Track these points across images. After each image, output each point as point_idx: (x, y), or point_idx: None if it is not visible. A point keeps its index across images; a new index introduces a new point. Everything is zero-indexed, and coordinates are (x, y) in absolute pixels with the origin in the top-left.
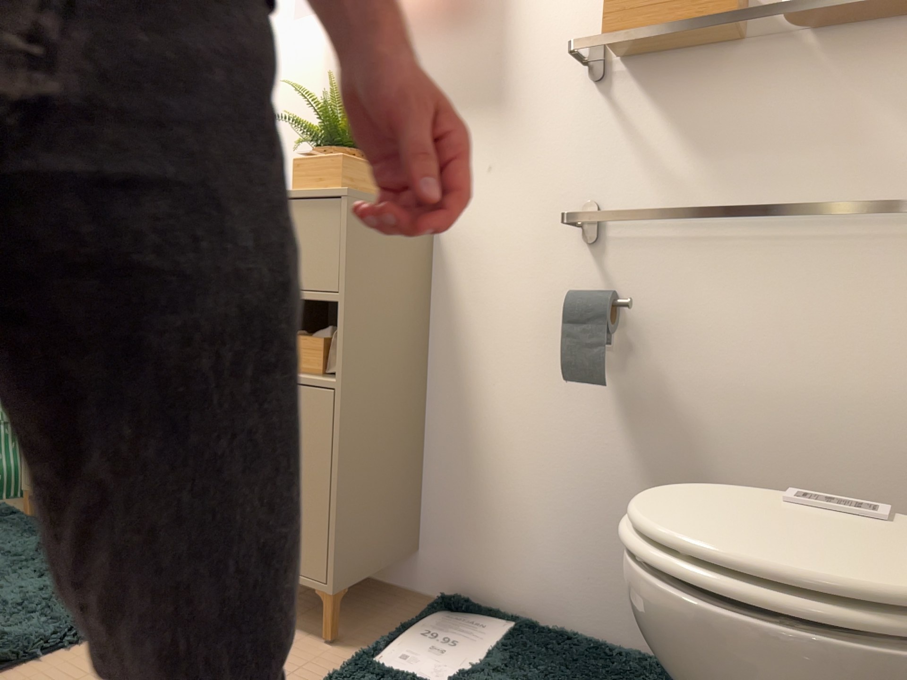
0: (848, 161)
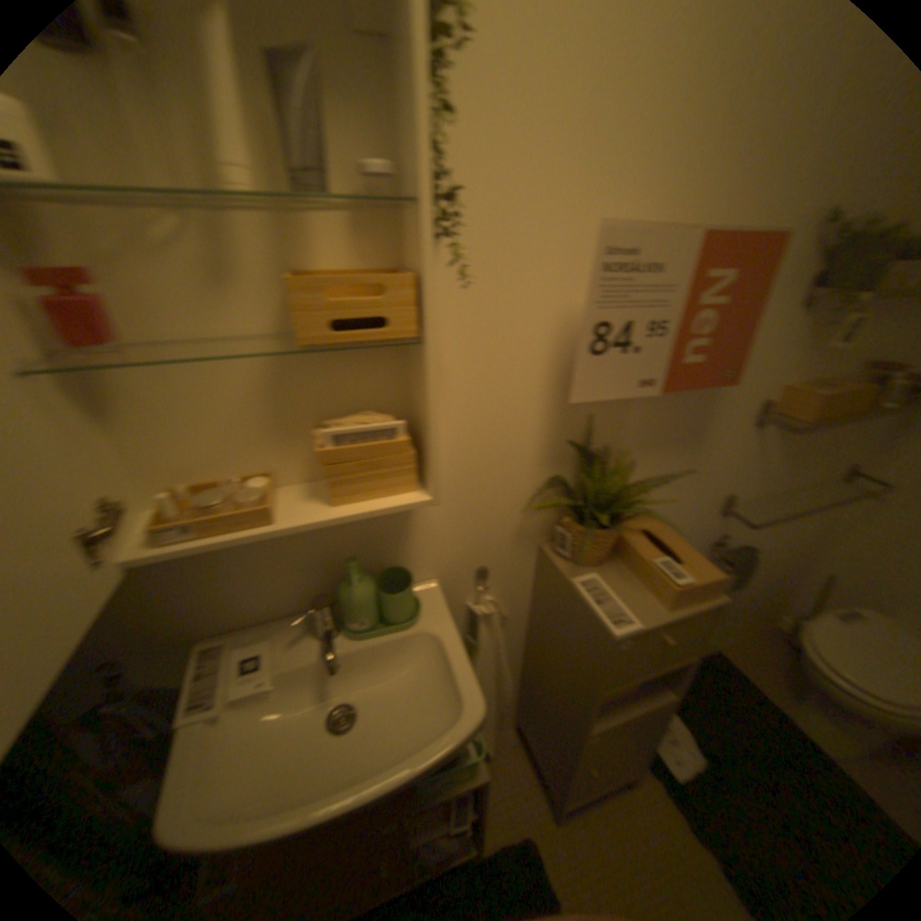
0: (832, 457)
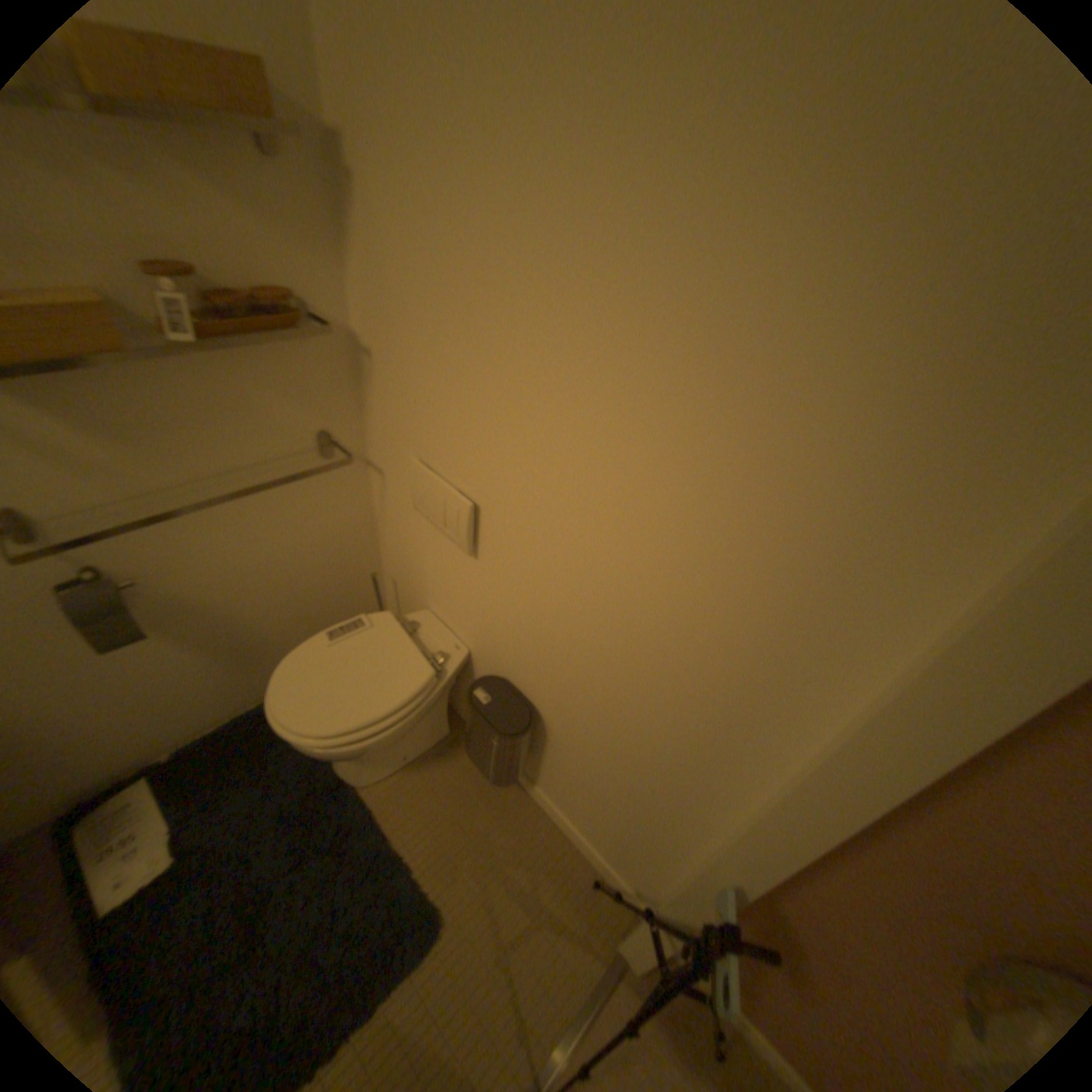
0: (245, 425)
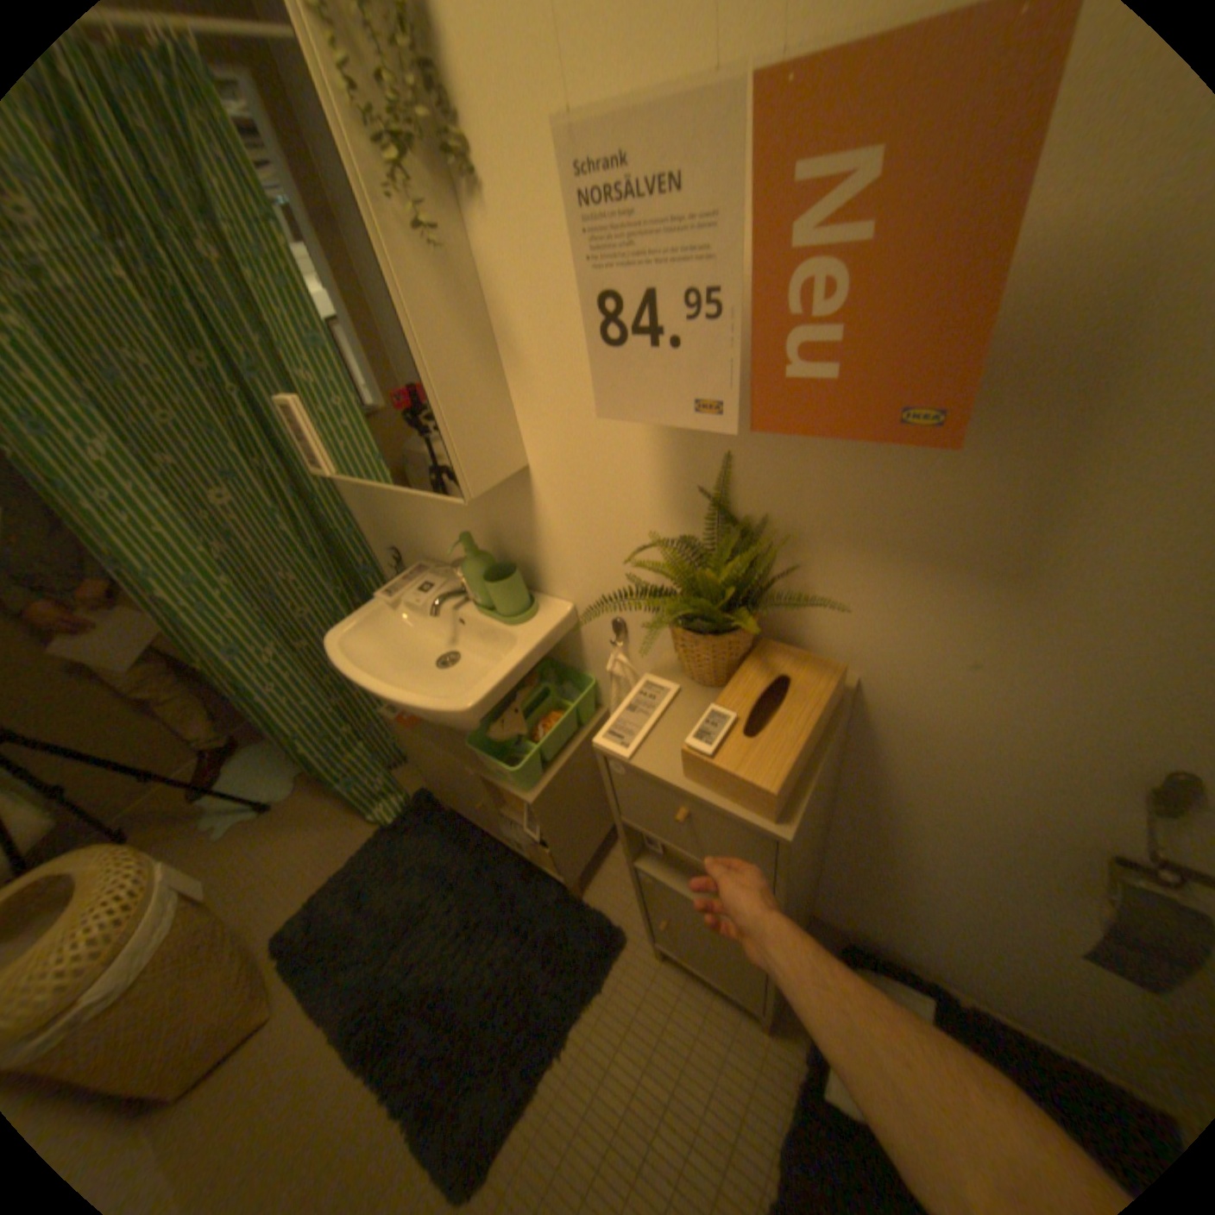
0: None
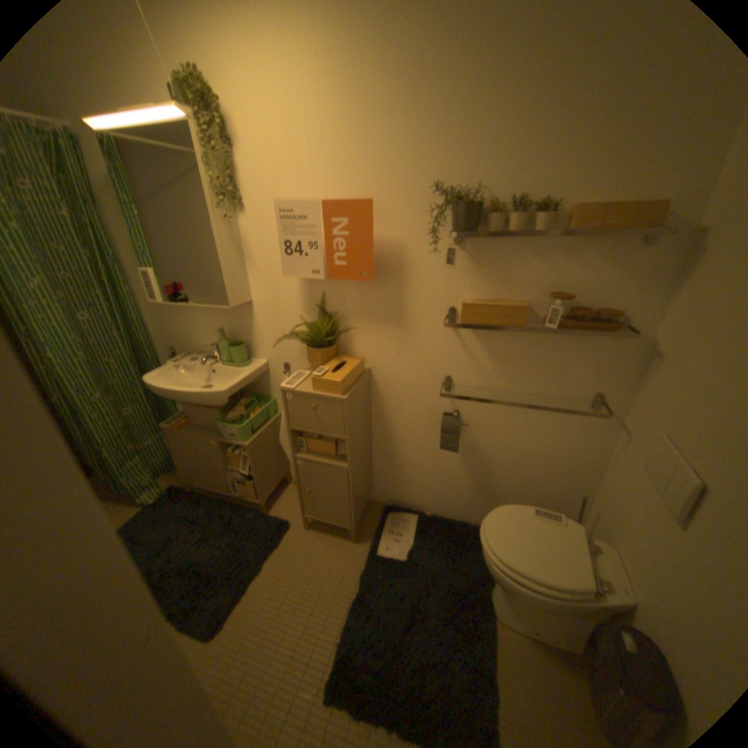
0: (558, 376)
